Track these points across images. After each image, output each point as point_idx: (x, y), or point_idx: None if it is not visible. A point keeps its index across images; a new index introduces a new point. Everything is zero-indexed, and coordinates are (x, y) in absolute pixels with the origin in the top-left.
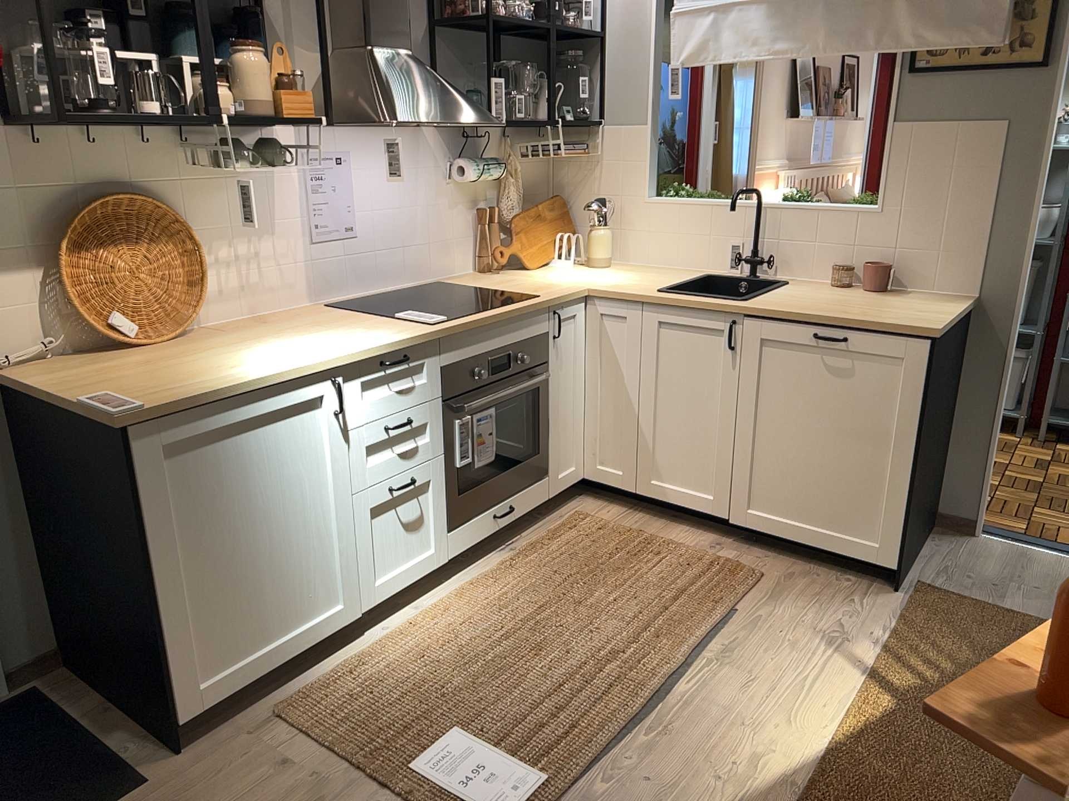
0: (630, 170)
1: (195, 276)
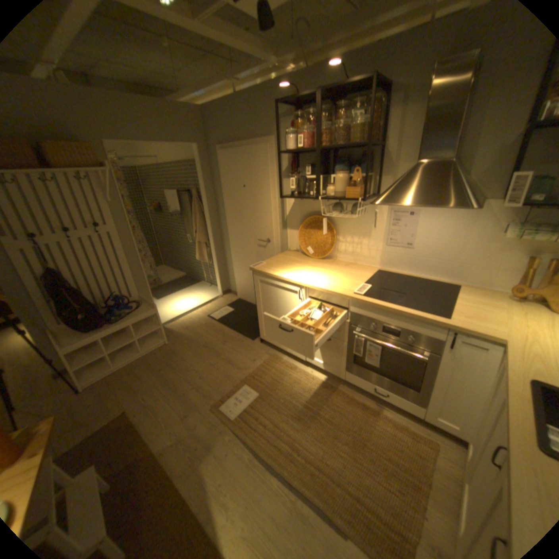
0: None
1: (333, 243)
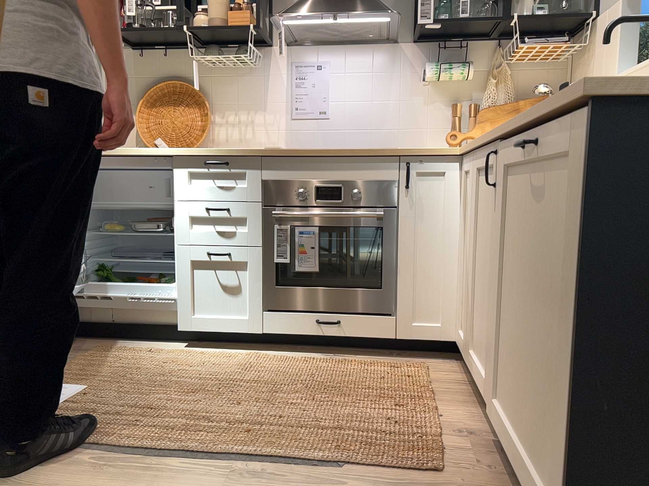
0: (606, 54)
1: (204, 126)
